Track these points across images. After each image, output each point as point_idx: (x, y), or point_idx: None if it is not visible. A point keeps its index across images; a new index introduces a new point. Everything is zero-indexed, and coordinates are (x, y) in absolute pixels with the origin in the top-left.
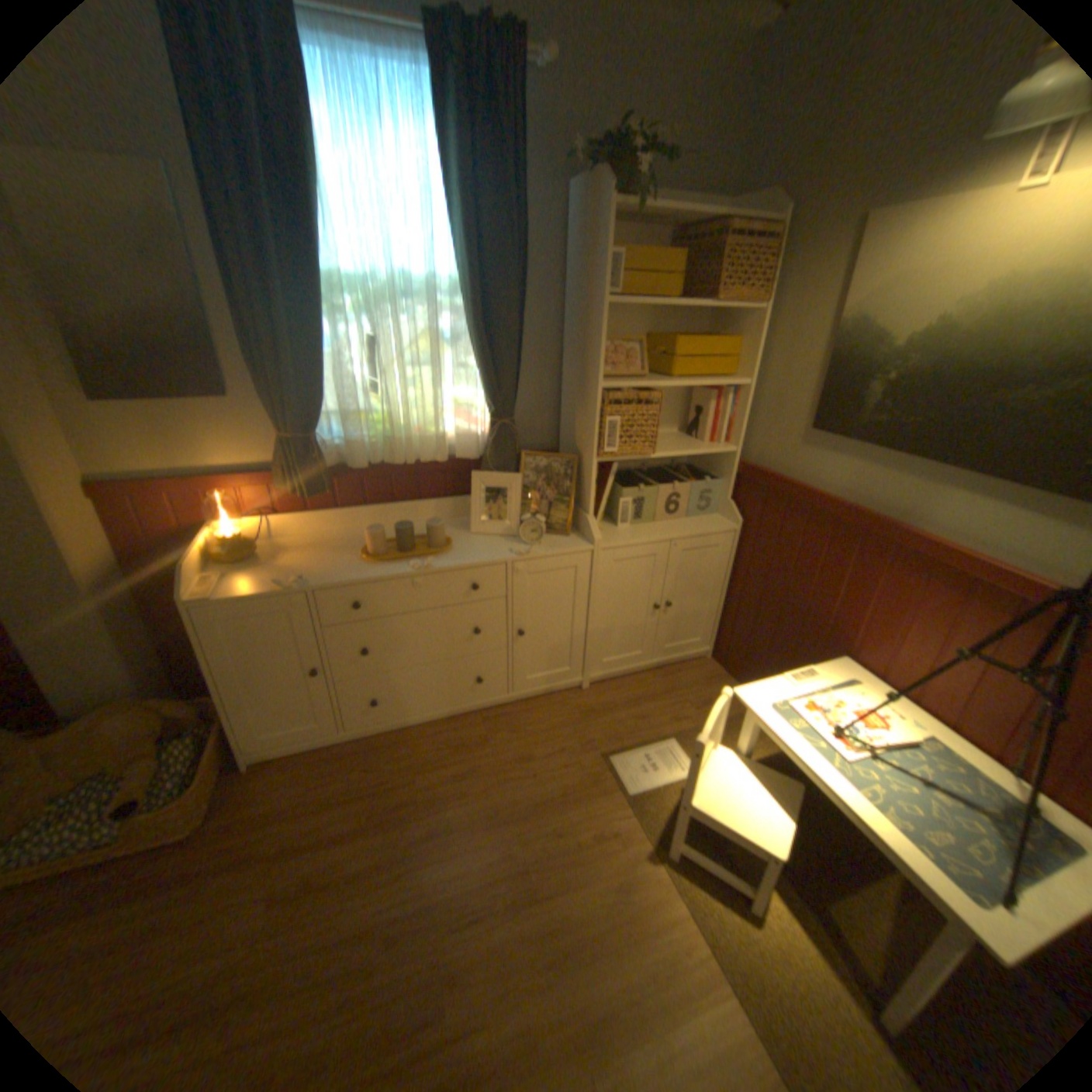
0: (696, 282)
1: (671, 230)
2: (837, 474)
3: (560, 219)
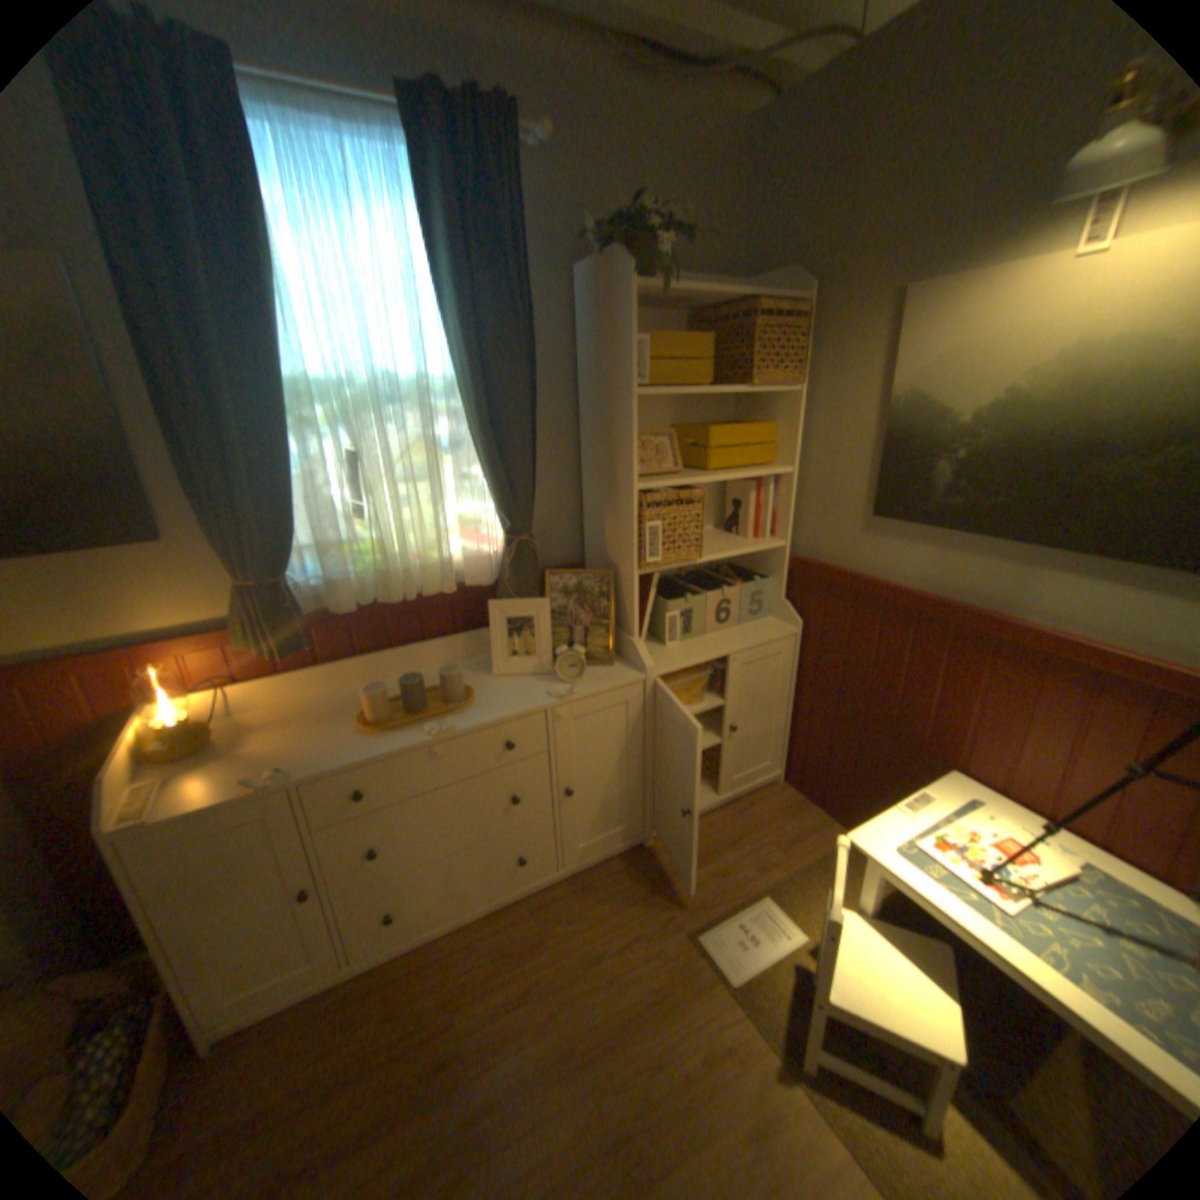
0: (723, 366)
1: (687, 313)
2: (910, 564)
3: (565, 306)
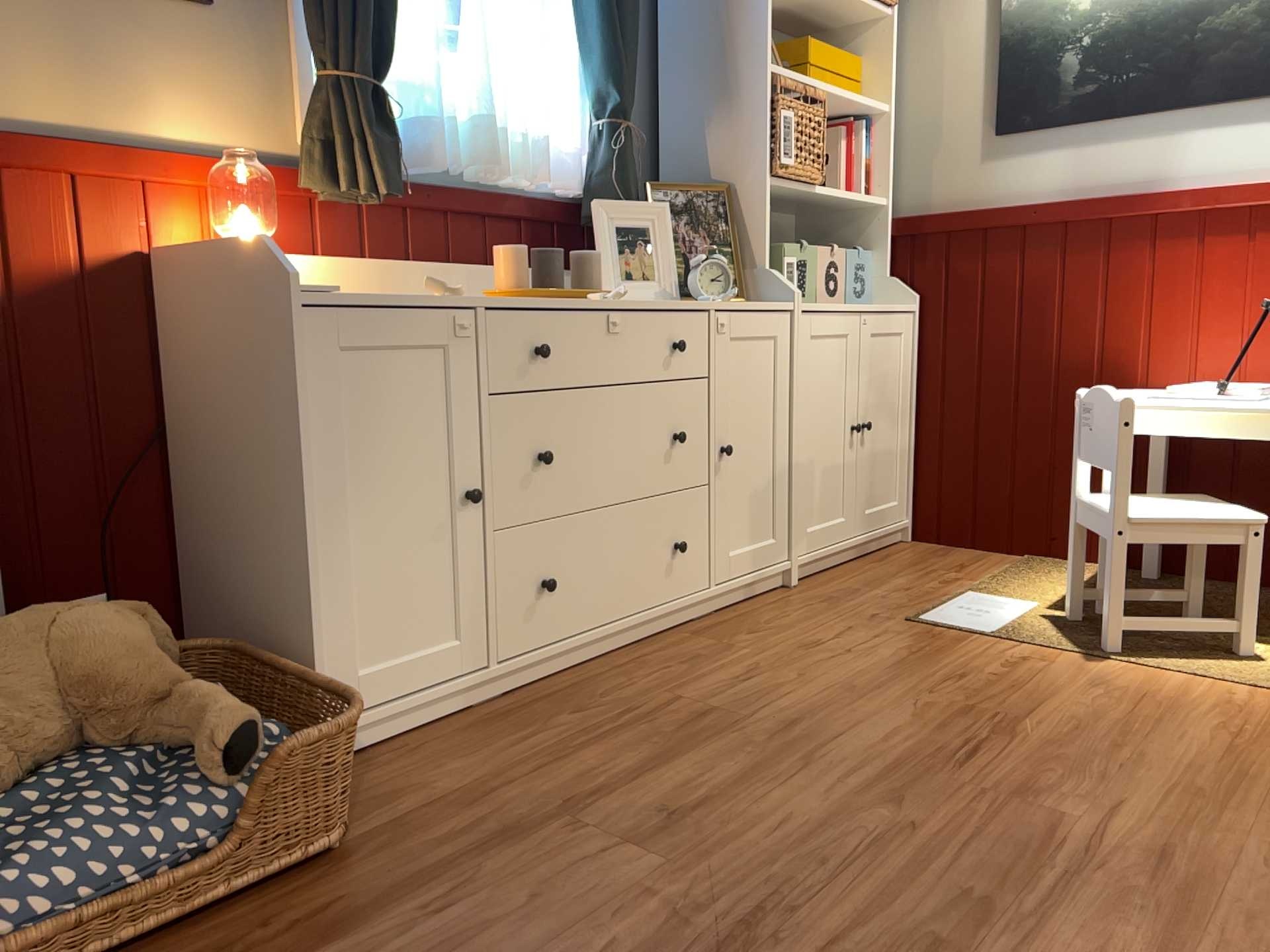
0: None
1: None
2: (1043, 179)
3: None
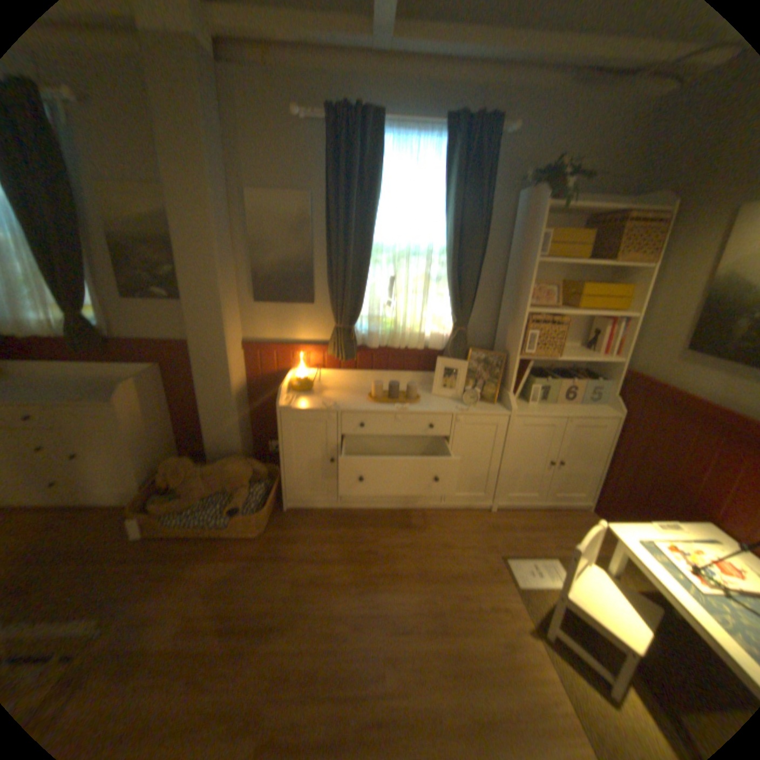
0: (601, 249)
1: (586, 217)
2: (708, 384)
3: (511, 213)
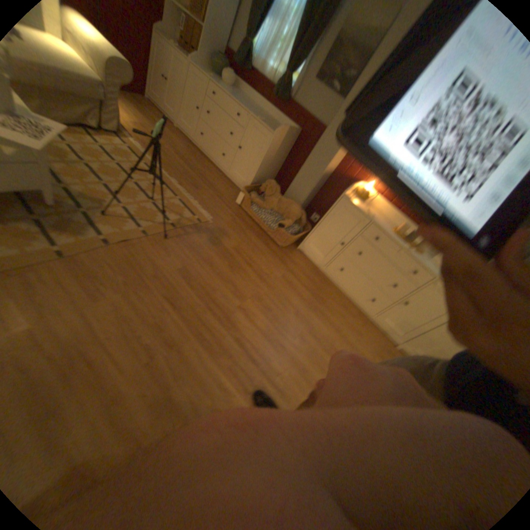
0: None
1: None
2: None
3: None
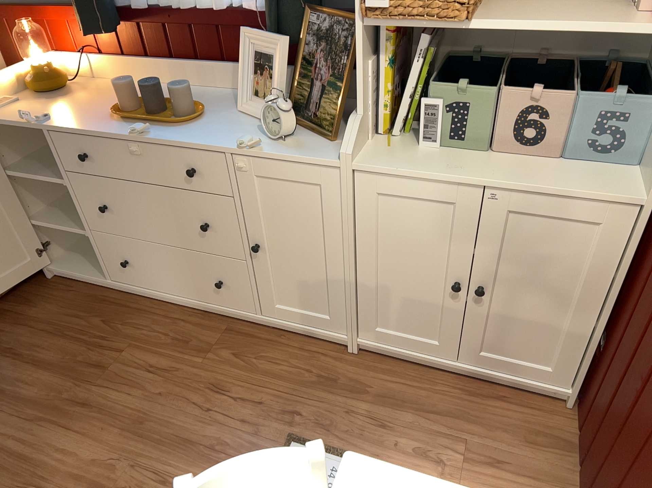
0: None
1: None
2: None
3: None
